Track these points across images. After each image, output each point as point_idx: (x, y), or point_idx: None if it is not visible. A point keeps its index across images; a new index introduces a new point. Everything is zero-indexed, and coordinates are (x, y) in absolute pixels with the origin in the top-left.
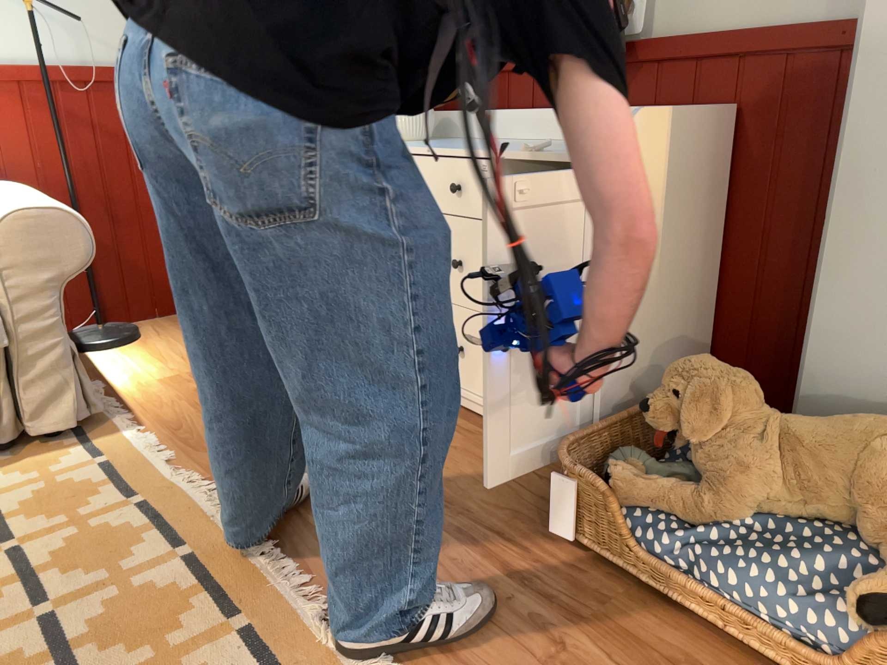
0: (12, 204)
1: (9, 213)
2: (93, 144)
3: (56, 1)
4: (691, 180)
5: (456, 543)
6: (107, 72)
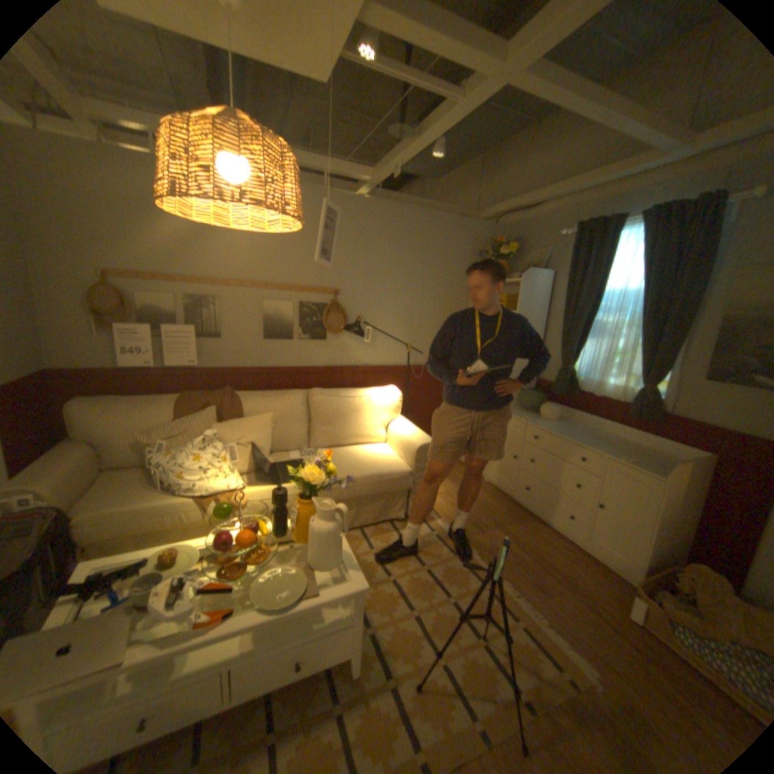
0: (414, 436)
1: (420, 444)
2: (411, 392)
3: (410, 343)
4: (697, 484)
5: (589, 612)
6: (422, 368)
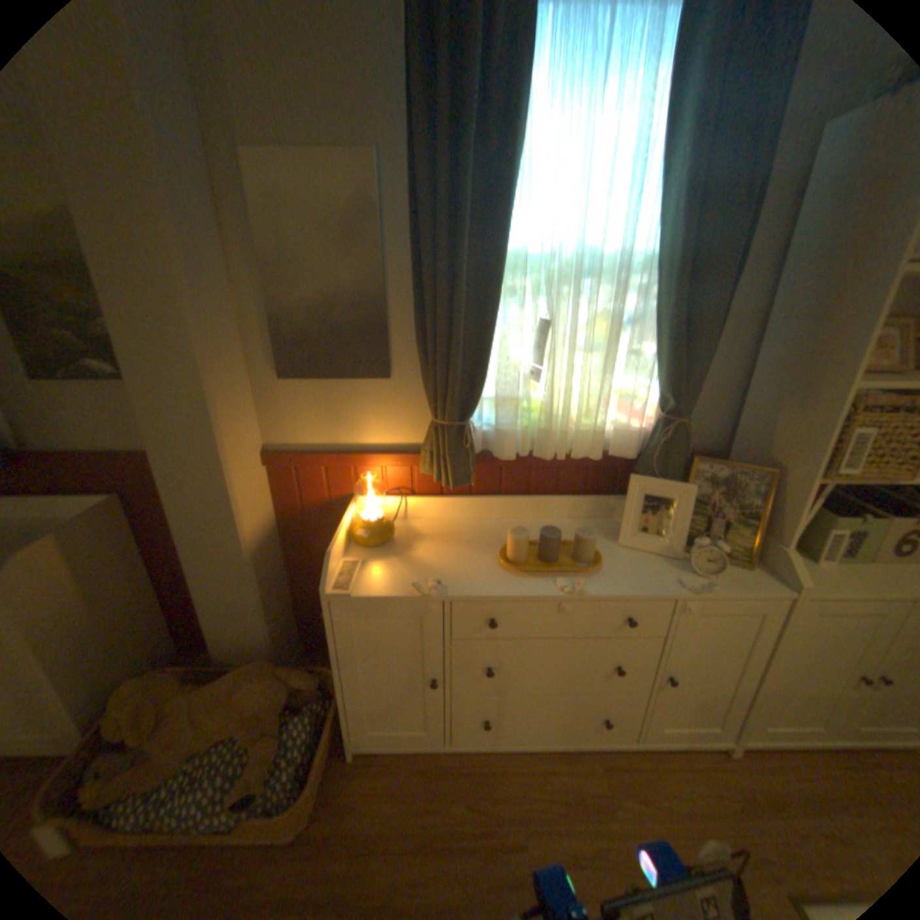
0: None
1: None
2: None
3: None
4: (100, 554)
5: None
6: None
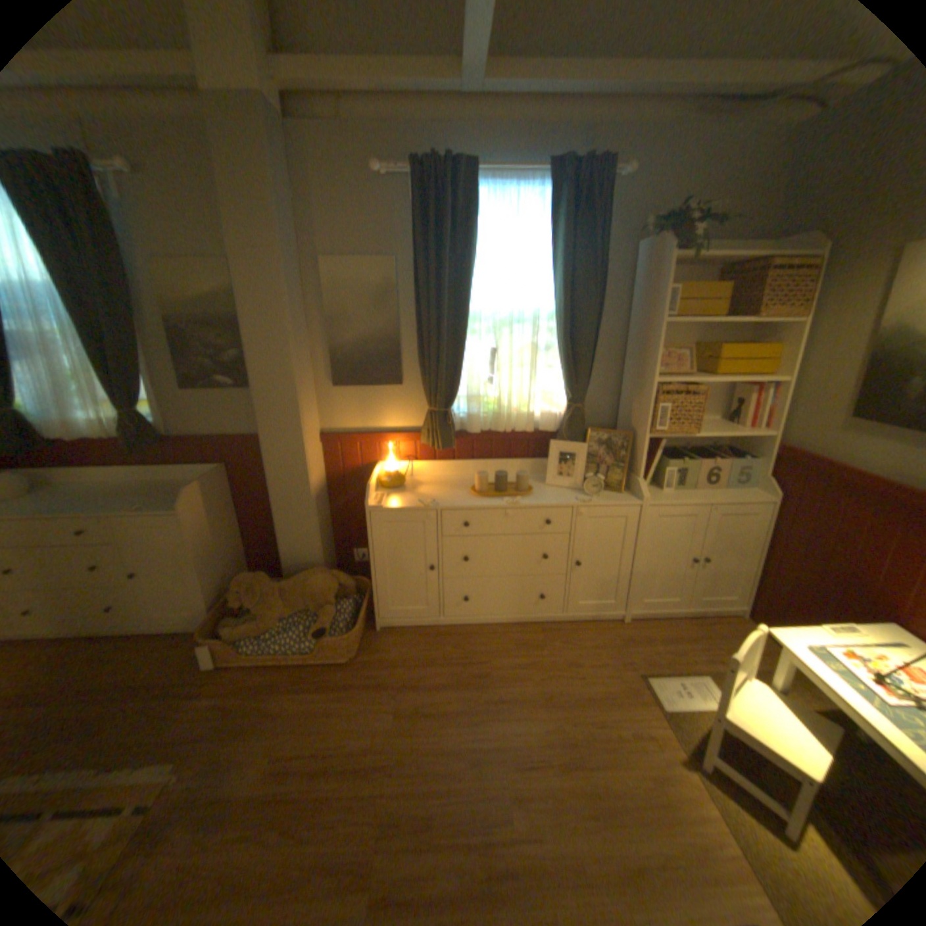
0: None
1: None
2: None
3: None
4: (215, 500)
5: (155, 704)
6: None
